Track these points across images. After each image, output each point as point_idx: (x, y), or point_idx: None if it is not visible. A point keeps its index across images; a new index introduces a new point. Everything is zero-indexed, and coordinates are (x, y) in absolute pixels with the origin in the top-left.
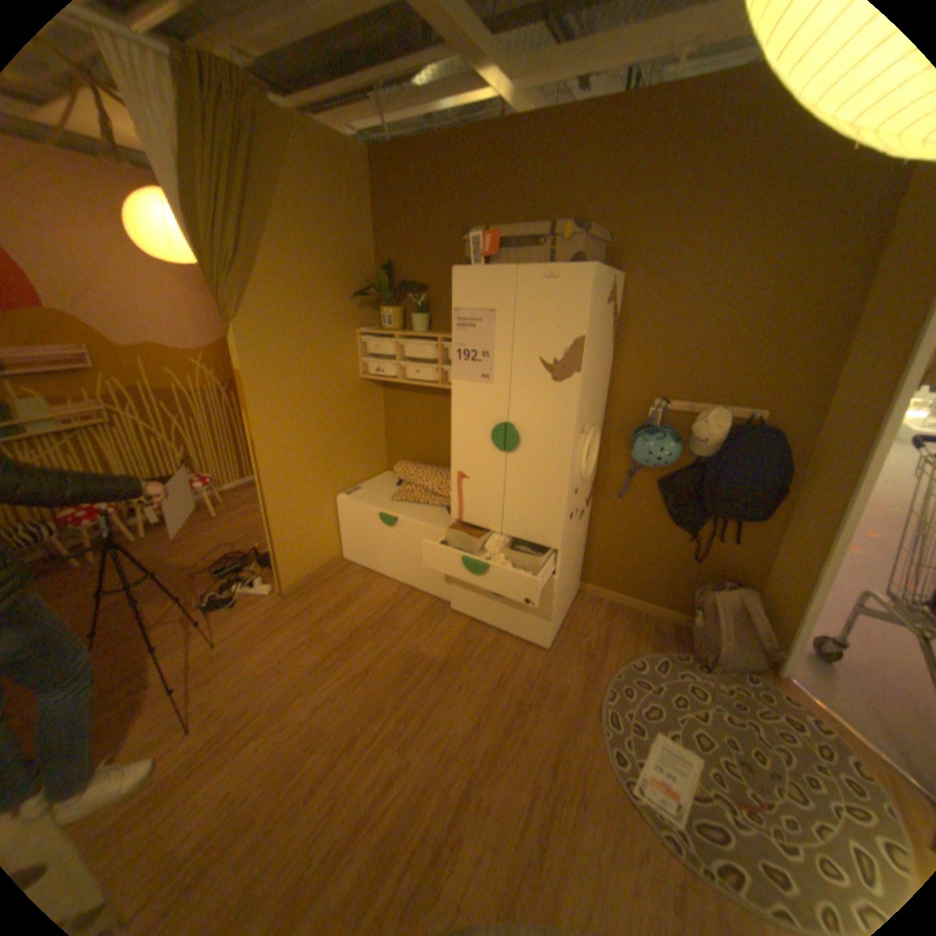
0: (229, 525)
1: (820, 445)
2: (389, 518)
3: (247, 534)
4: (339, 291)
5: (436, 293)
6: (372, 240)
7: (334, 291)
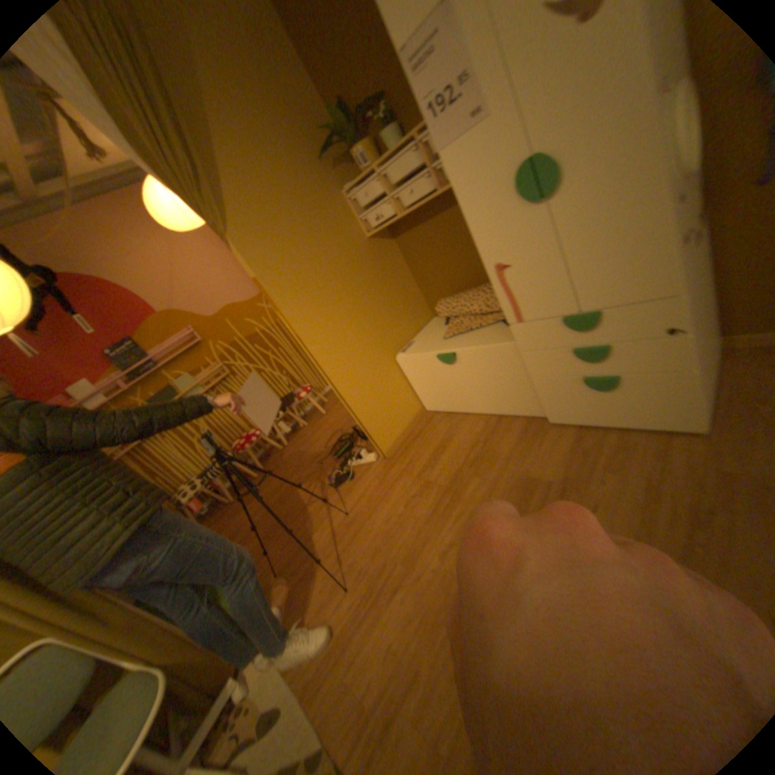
0: (334, 414)
1: None
2: (446, 354)
3: (348, 416)
4: (306, 157)
5: (392, 88)
6: (313, 86)
7: (301, 159)
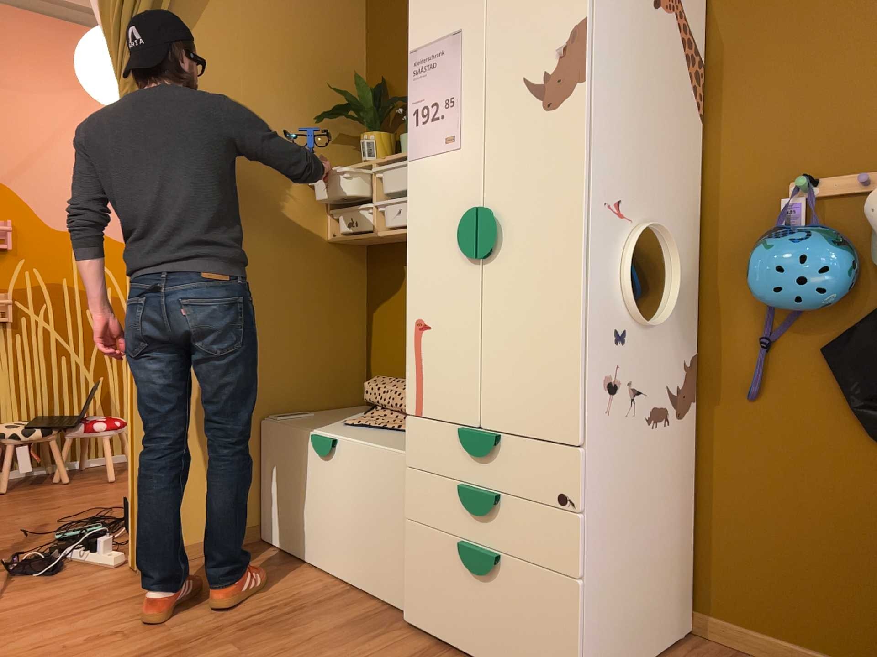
0: (124, 489)
1: None
2: (323, 439)
3: None
4: (305, 113)
5: None
6: (365, 60)
7: (297, 111)
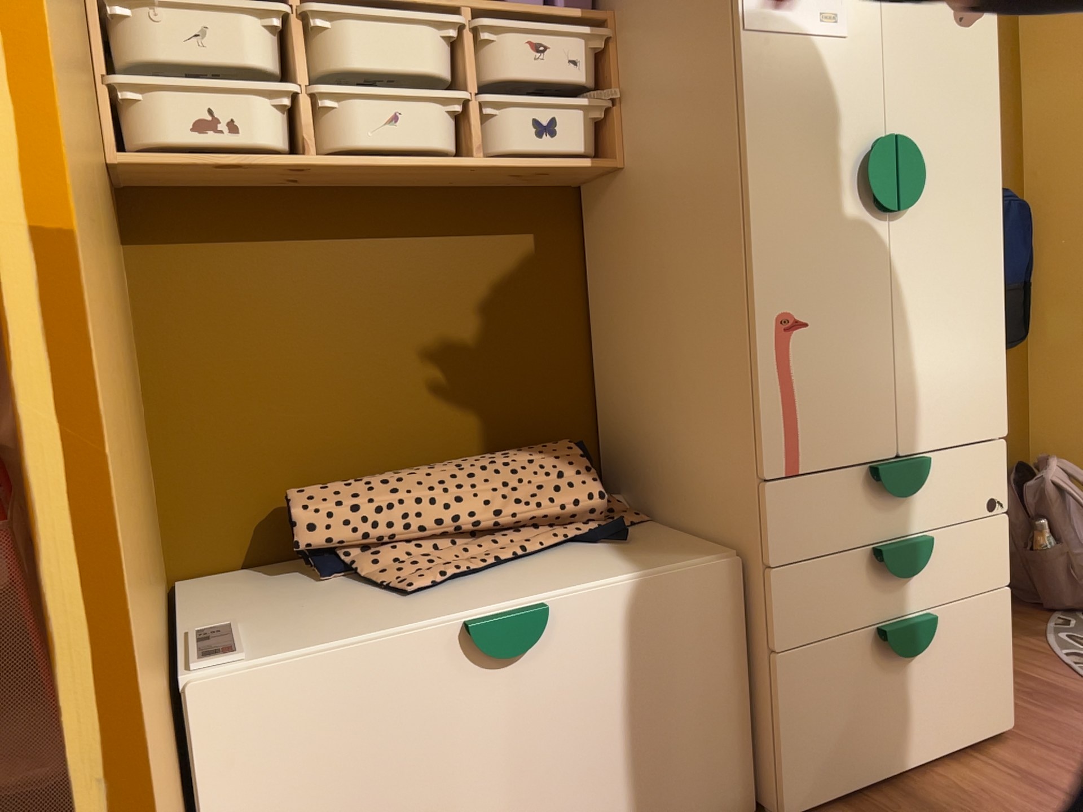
0: None
1: (1030, 204)
2: (518, 621)
3: None
4: None
5: None
6: None
7: None
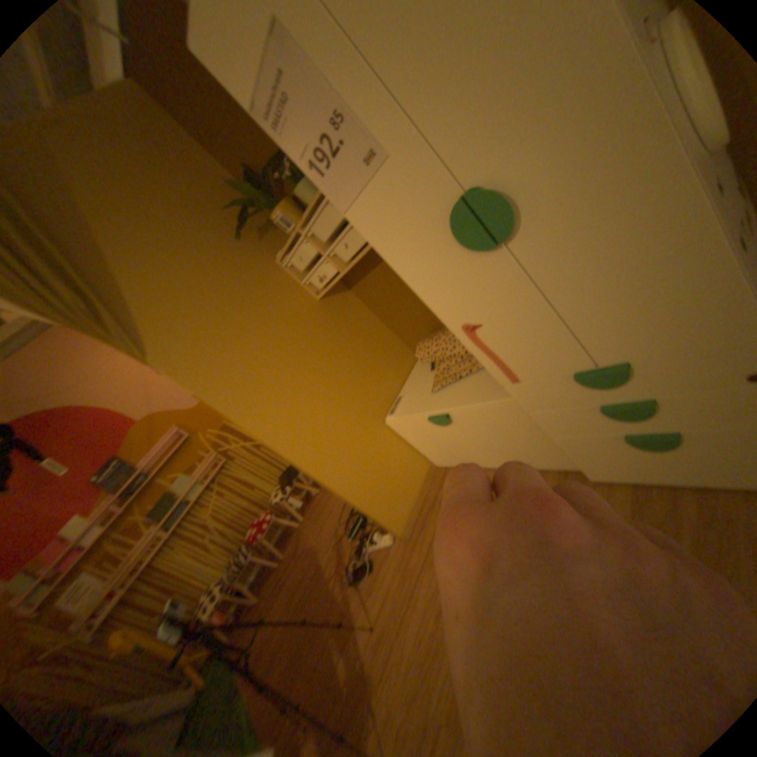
0: None
1: None
2: (440, 416)
3: None
4: (227, 239)
5: None
6: (219, 161)
7: (222, 243)
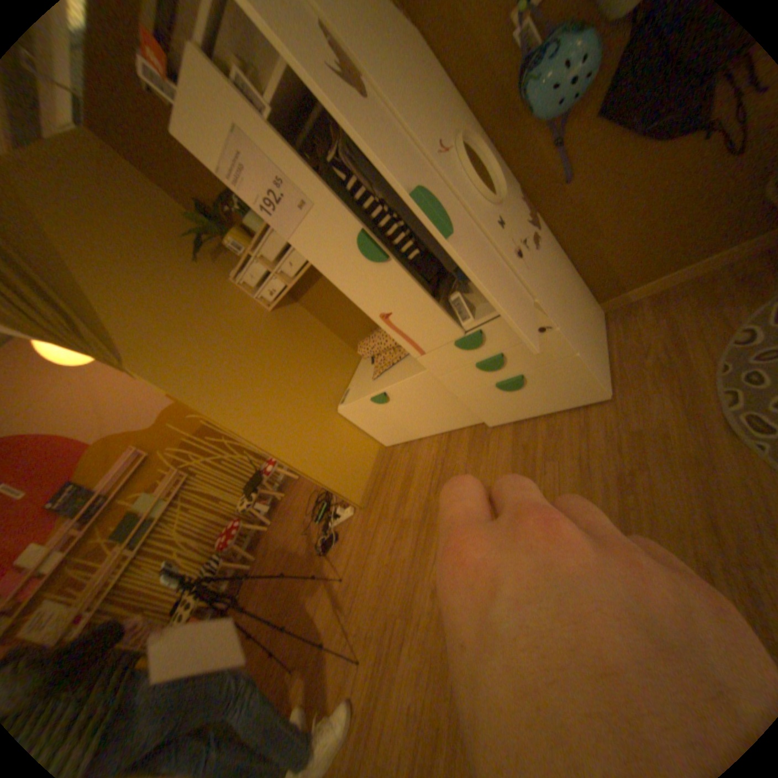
0: None
1: None
2: (379, 396)
3: None
4: (184, 262)
5: None
6: (170, 195)
7: (180, 265)
